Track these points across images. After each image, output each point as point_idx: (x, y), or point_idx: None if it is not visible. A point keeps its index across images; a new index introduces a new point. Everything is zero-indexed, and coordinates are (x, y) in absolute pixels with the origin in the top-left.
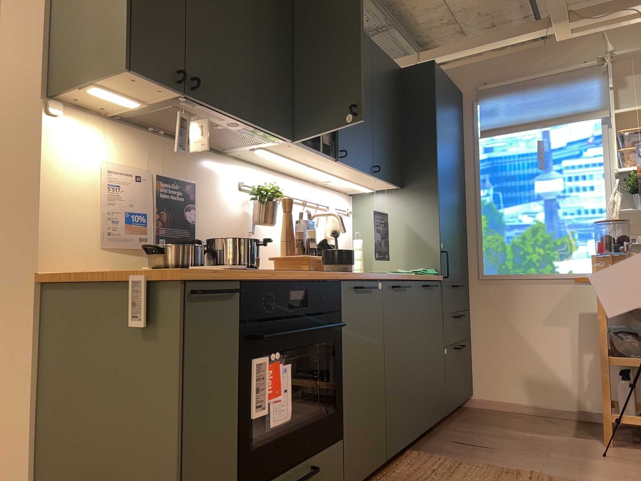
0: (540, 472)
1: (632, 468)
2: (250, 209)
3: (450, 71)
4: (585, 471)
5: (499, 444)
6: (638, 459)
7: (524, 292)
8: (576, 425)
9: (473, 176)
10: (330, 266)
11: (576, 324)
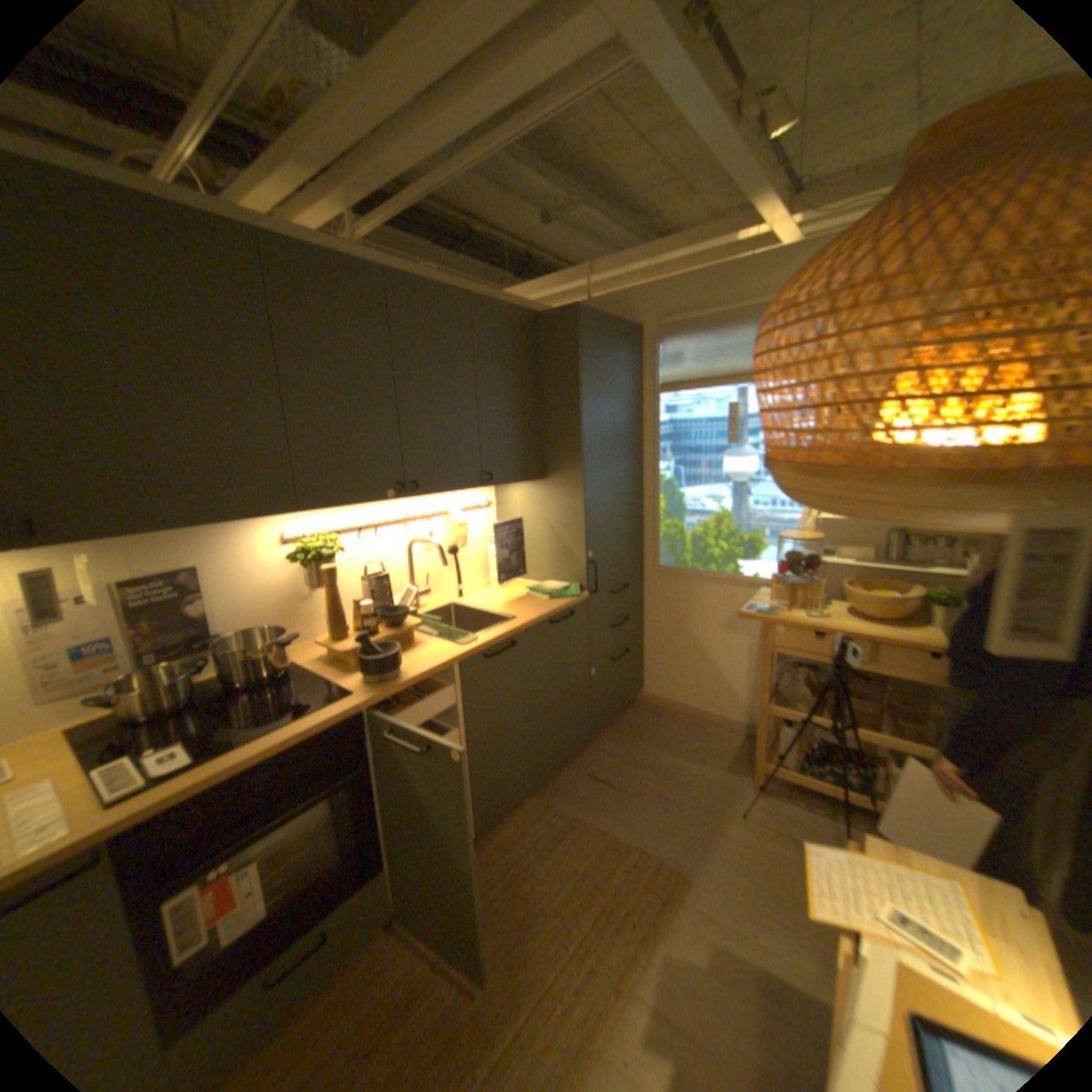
0: (653, 850)
1: (765, 847)
2: (302, 568)
3: (629, 291)
4: (705, 852)
5: (635, 784)
6: (781, 827)
7: (701, 592)
8: (740, 746)
9: (651, 443)
10: (361, 679)
11: (757, 636)
